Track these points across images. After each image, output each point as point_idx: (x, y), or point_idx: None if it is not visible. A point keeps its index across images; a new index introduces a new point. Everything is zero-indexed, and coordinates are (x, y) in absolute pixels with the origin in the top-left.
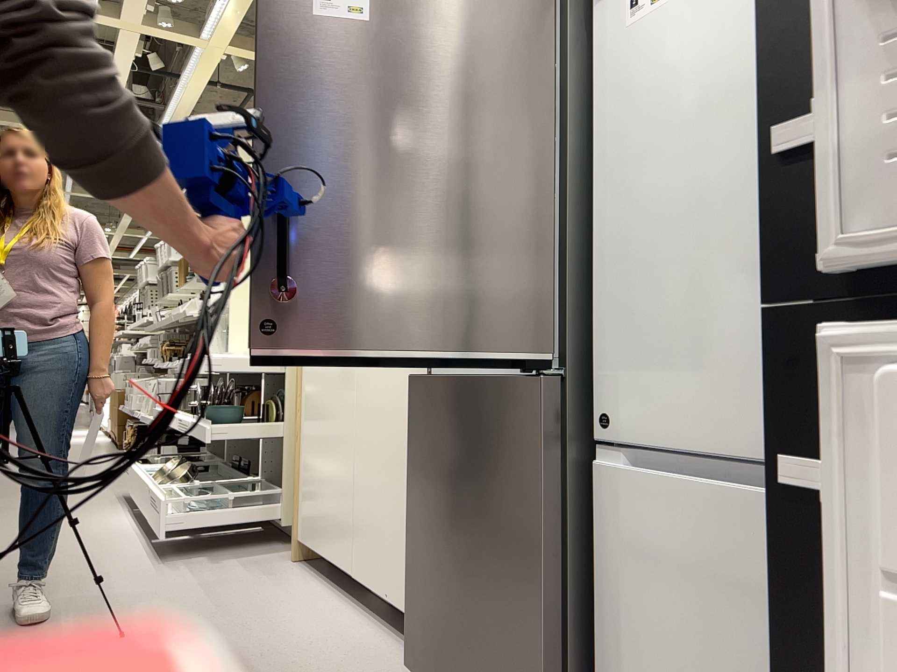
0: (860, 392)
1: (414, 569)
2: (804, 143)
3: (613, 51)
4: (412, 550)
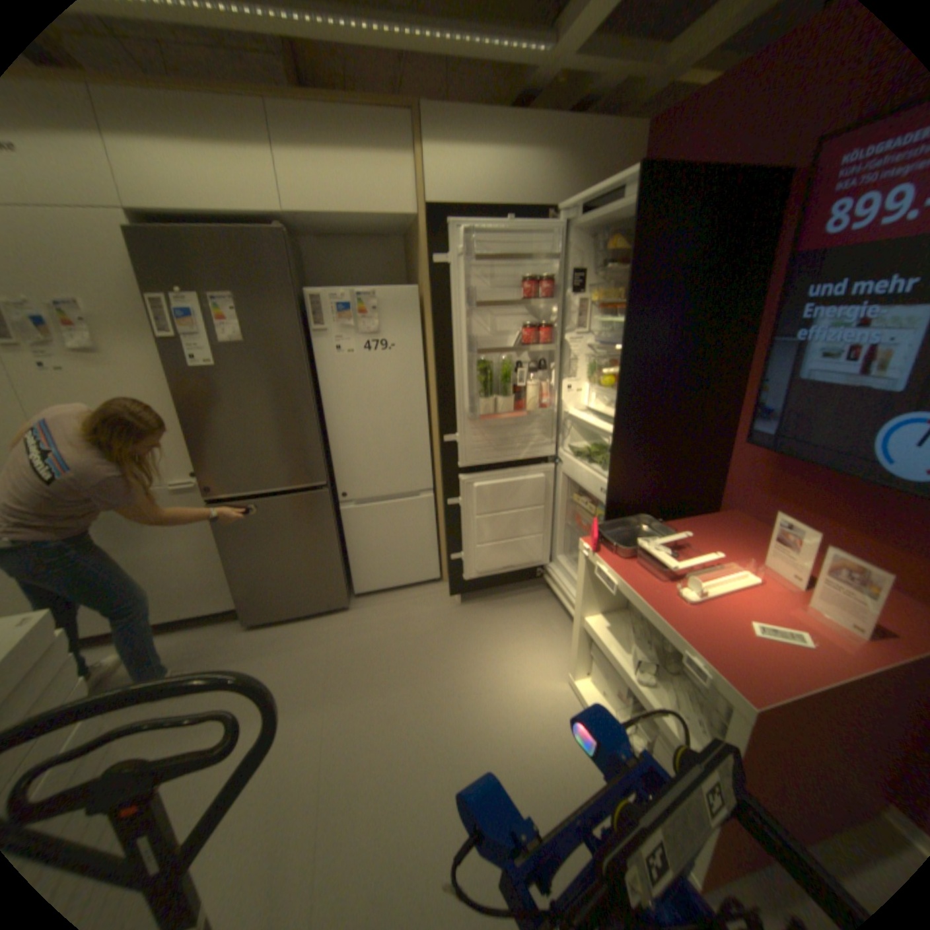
0: (463, 487)
1: (235, 587)
2: (446, 441)
3: (327, 363)
4: (233, 580)
